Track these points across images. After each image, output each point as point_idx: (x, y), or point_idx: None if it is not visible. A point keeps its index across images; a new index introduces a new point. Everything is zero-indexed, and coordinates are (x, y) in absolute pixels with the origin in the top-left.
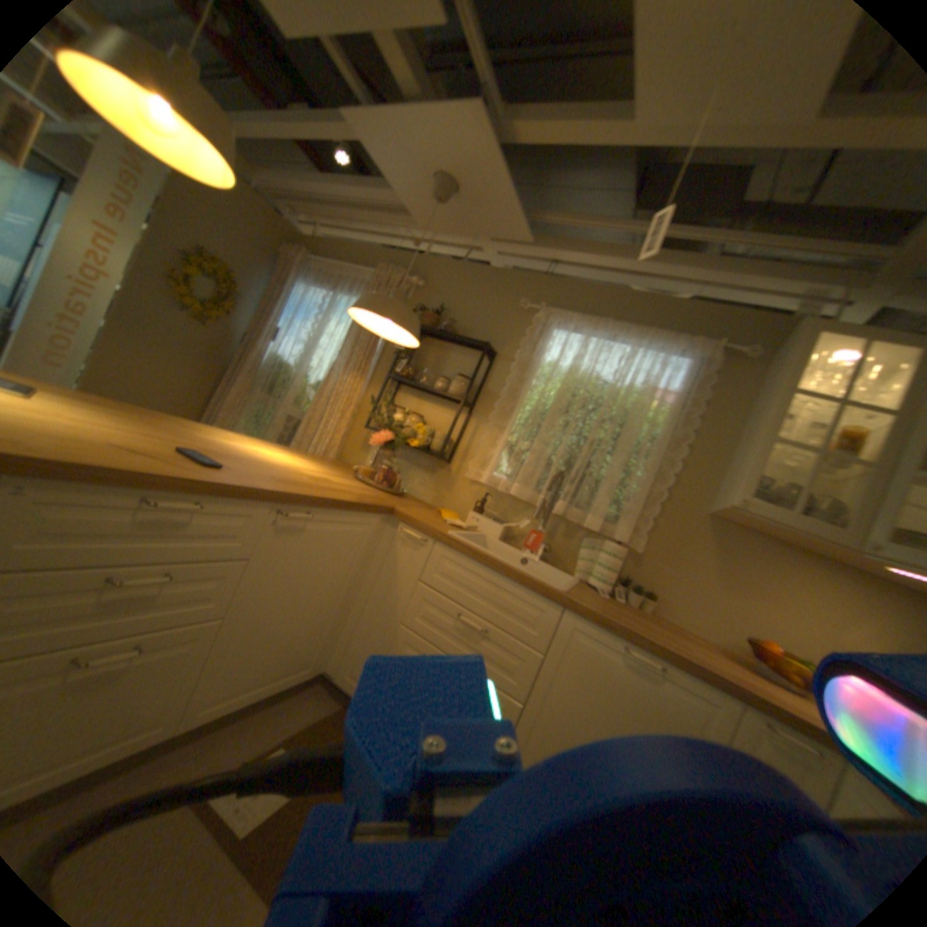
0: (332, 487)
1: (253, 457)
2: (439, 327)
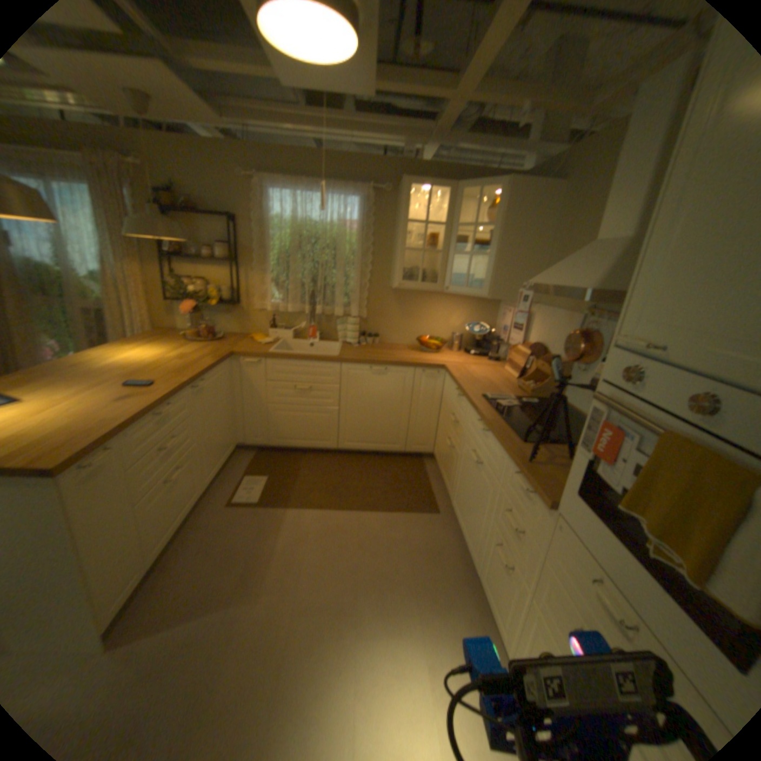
0: (193, 356)
1: (135, 362)
2: (178, 199)
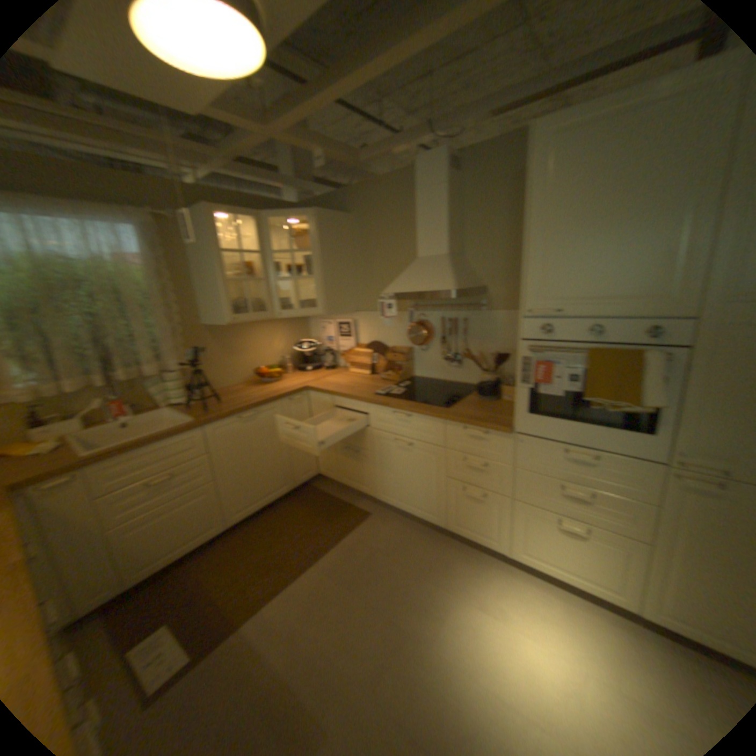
0: None
1: None
2: None
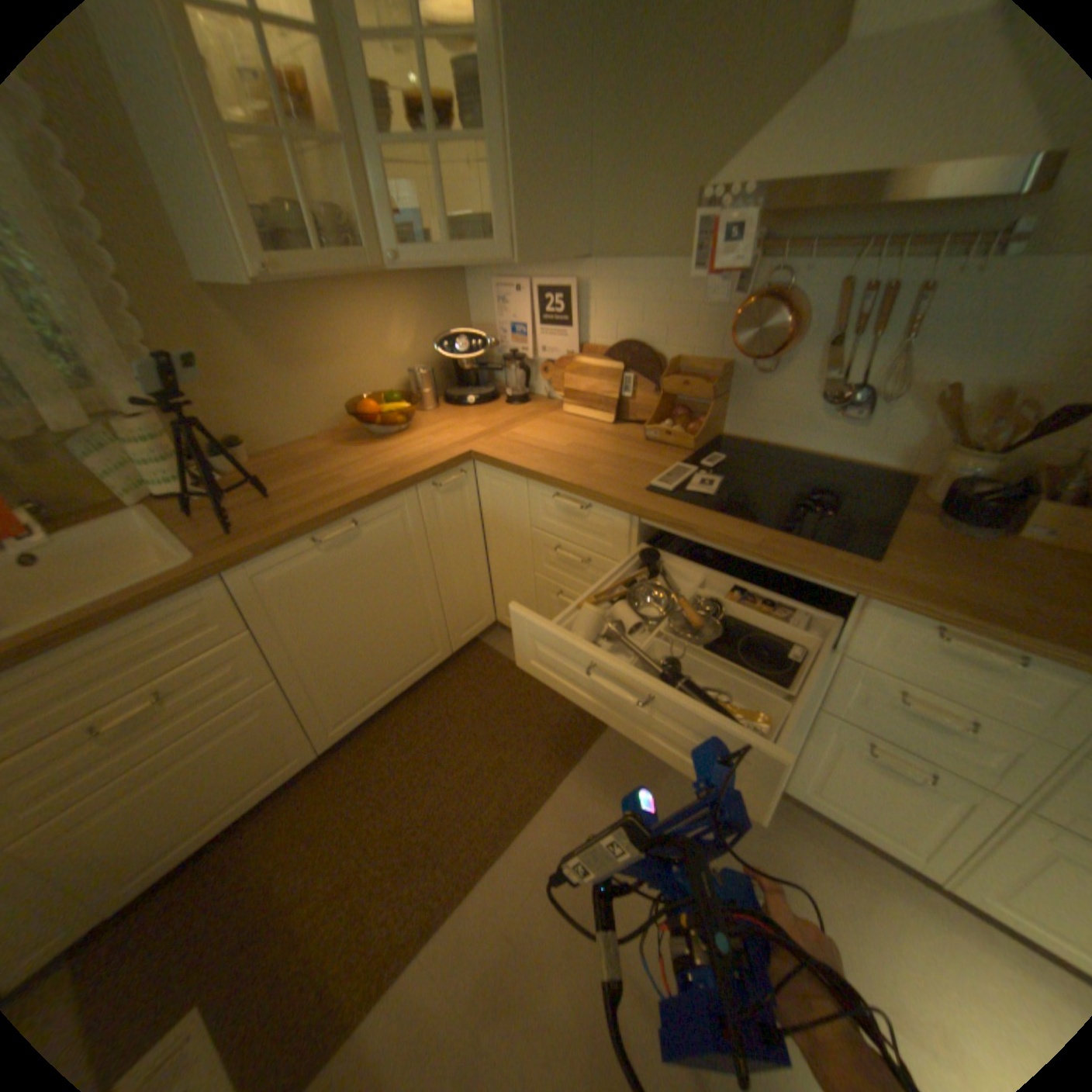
0: None
1: None
2: None
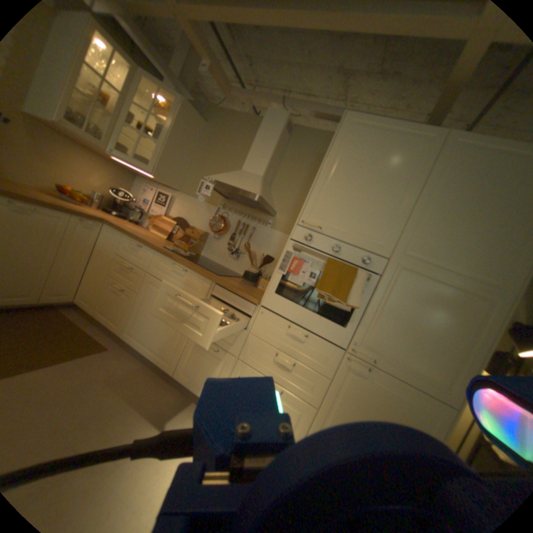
0: None
1: None
2: None
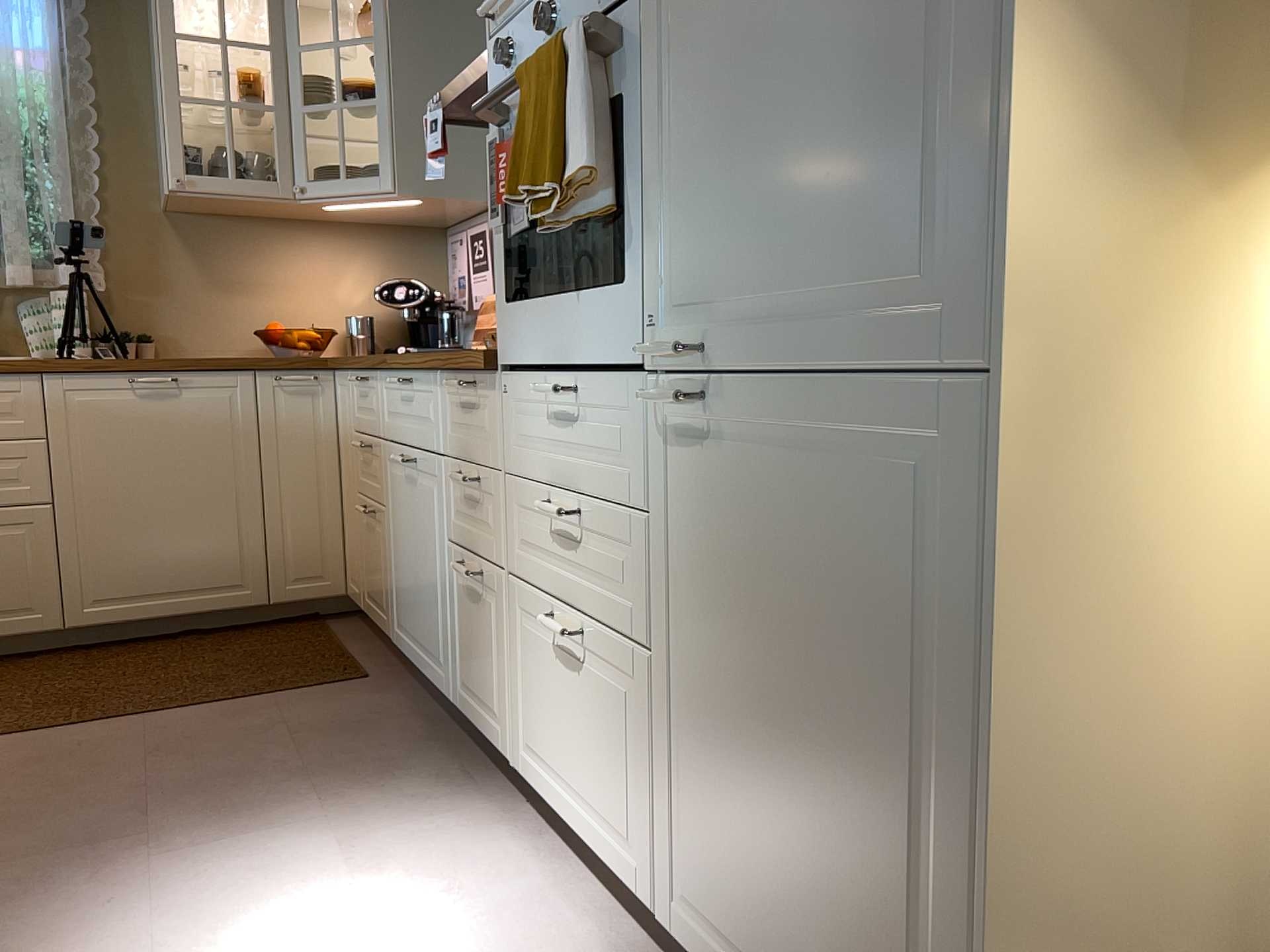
0: None
1: None
2: None
